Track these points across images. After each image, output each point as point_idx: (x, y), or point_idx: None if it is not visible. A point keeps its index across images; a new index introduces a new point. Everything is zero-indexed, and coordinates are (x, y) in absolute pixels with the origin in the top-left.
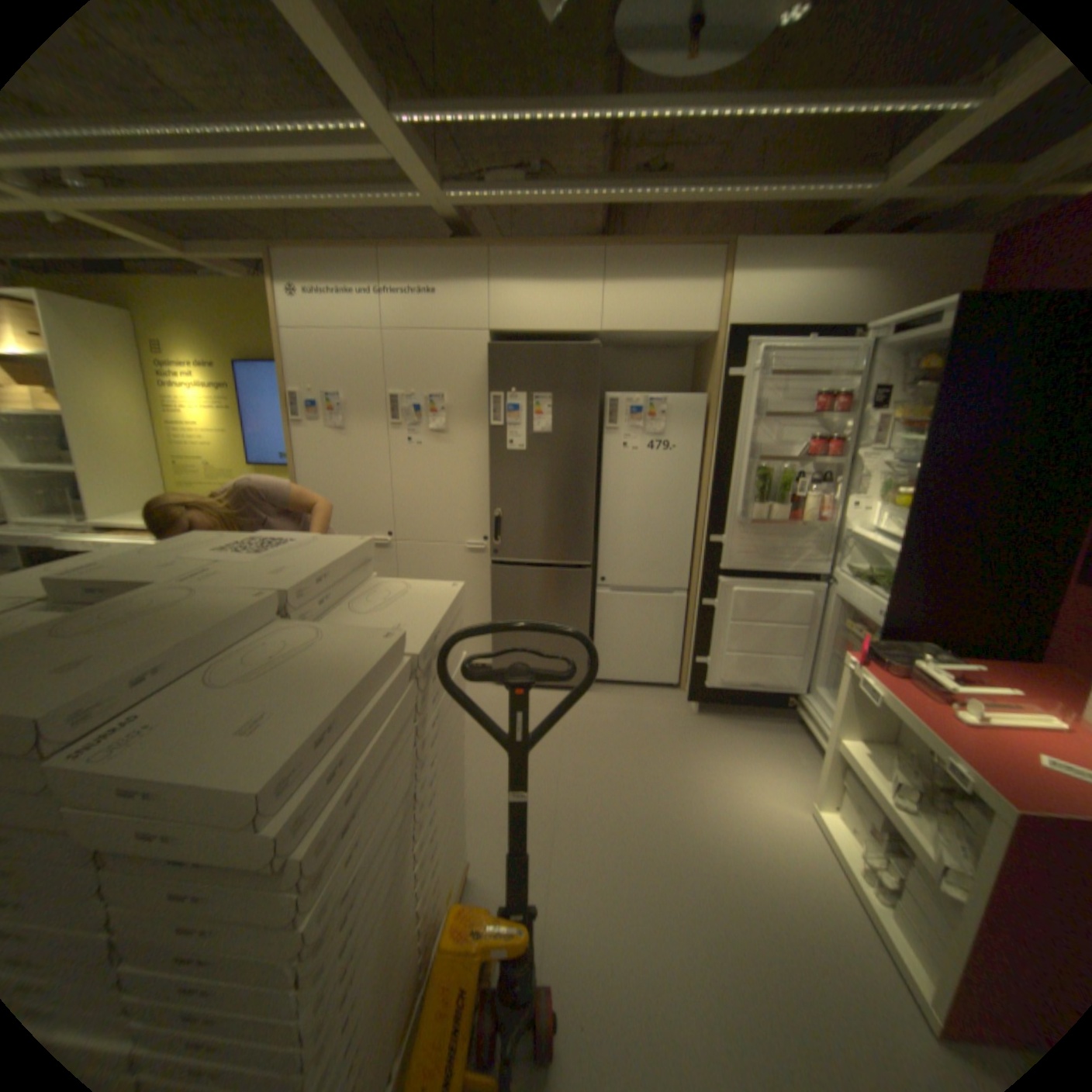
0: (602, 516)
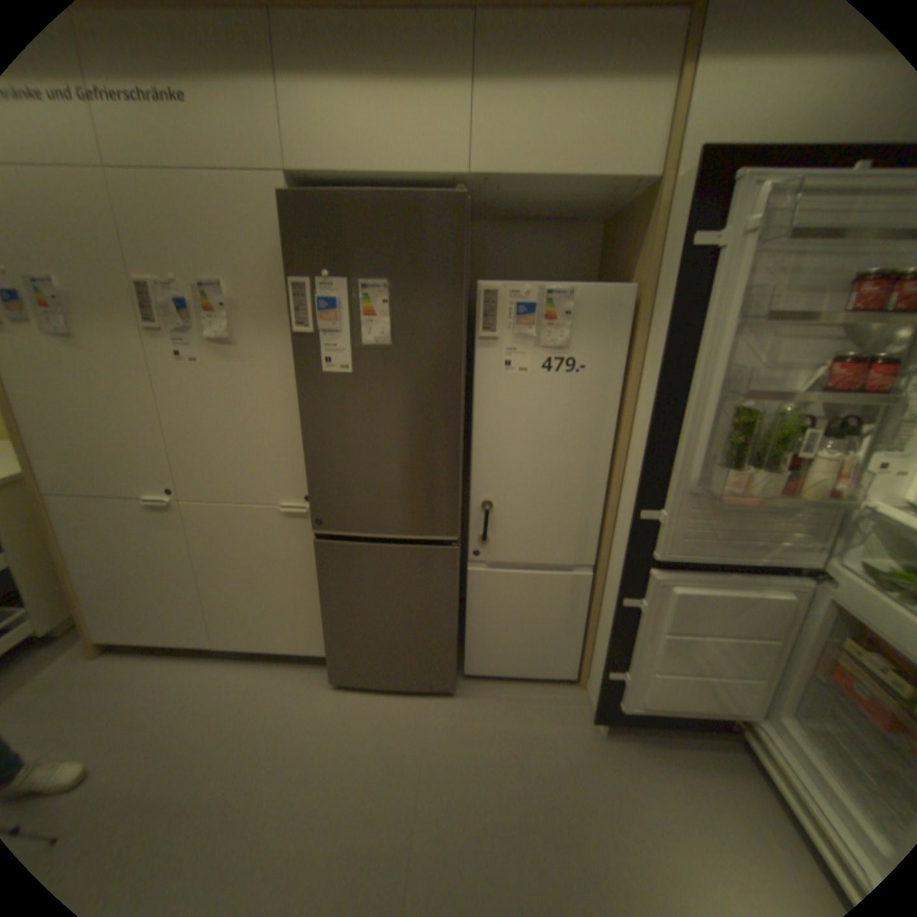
0: (475, 467)
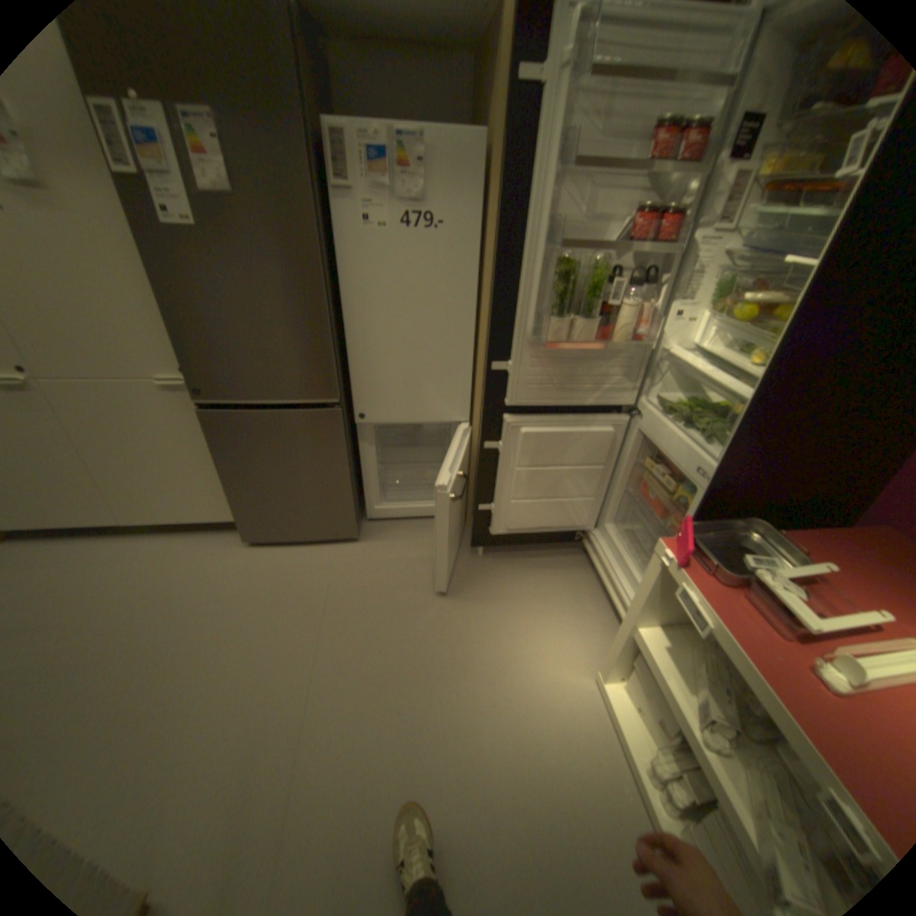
0: (349, 332)
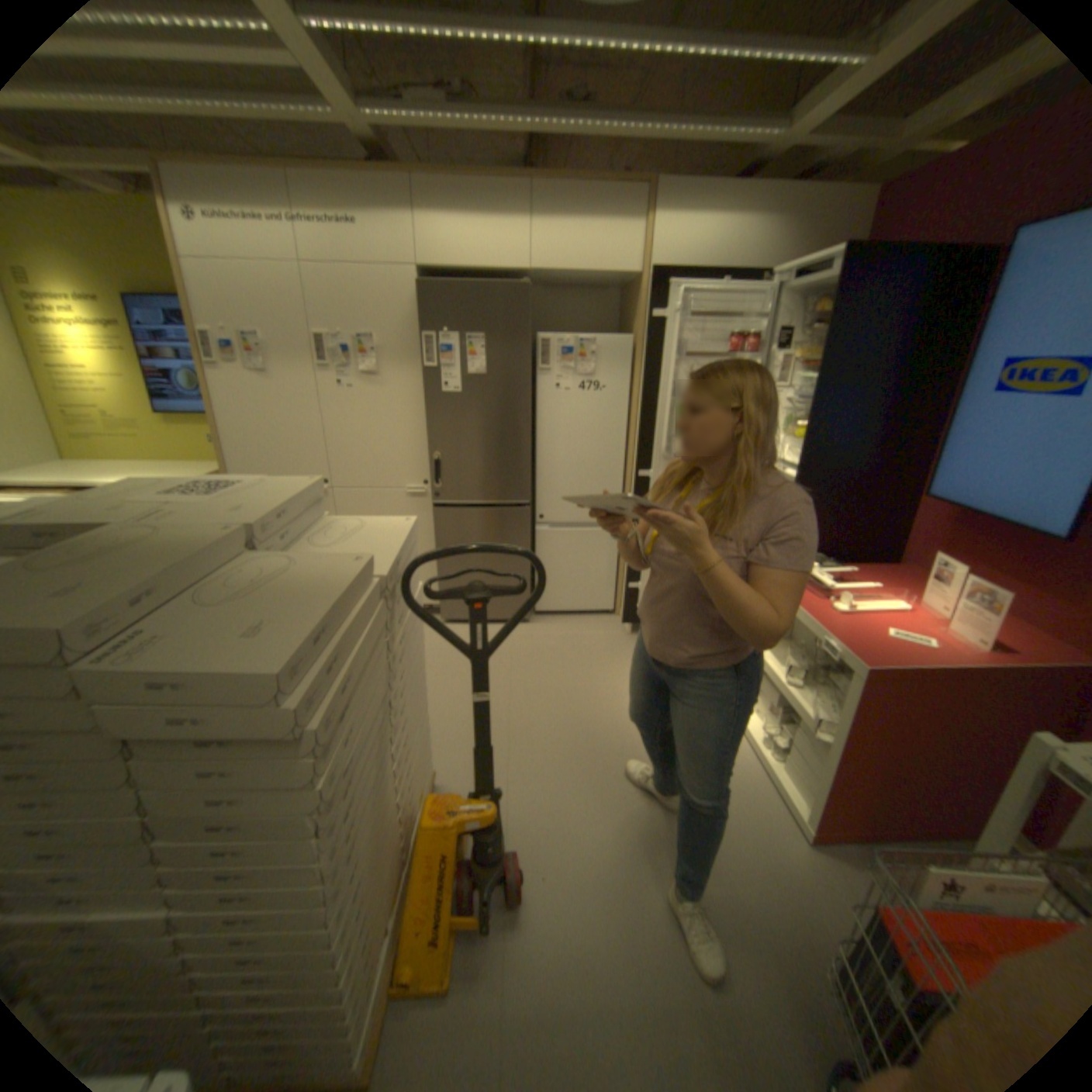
0: (539, 457)
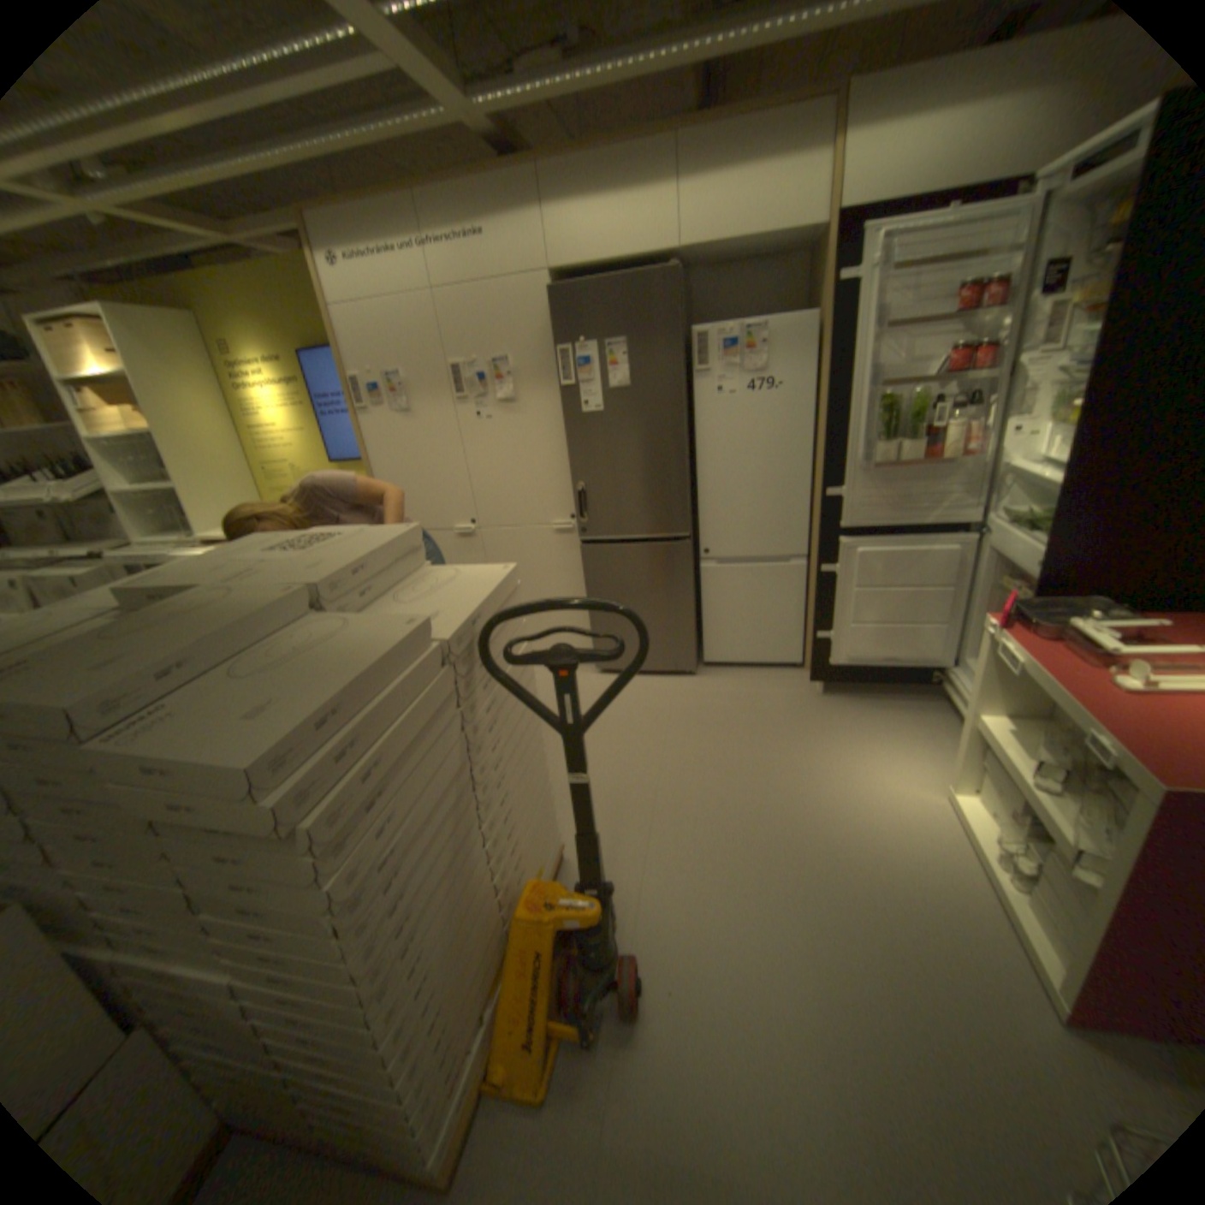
0: (700, 479)
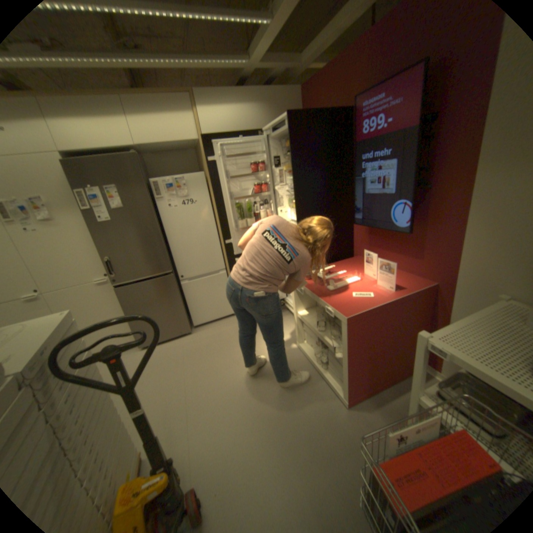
0: (170, 245)
